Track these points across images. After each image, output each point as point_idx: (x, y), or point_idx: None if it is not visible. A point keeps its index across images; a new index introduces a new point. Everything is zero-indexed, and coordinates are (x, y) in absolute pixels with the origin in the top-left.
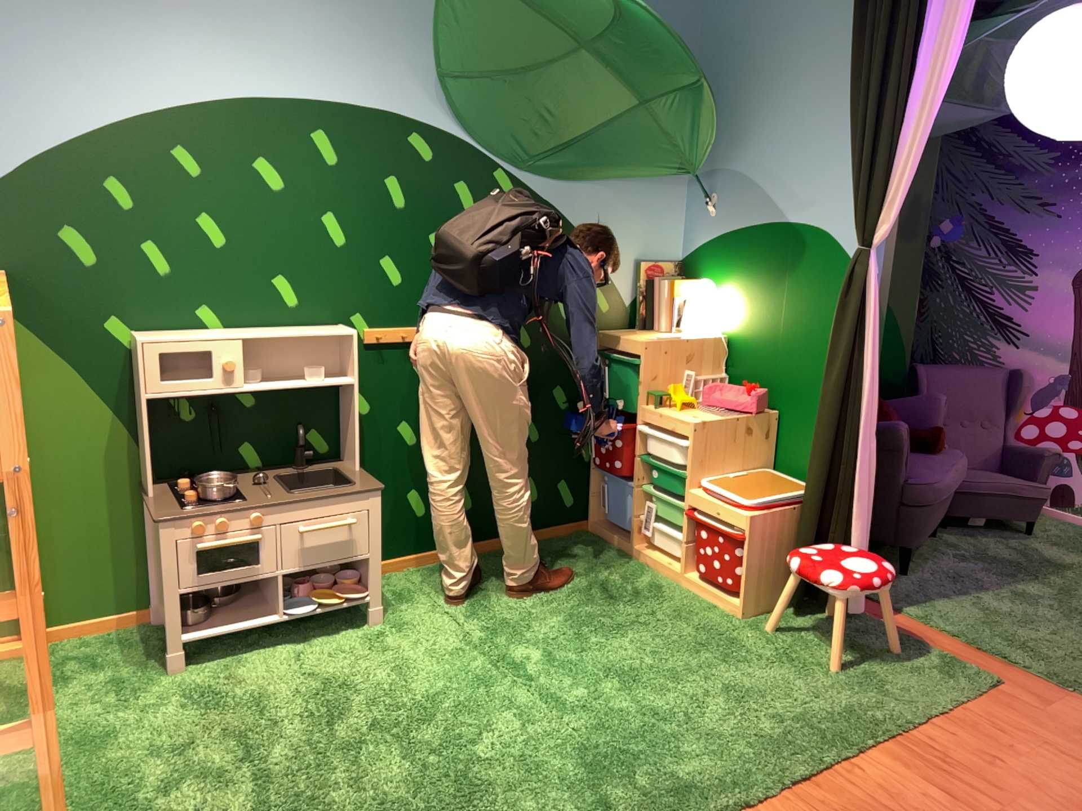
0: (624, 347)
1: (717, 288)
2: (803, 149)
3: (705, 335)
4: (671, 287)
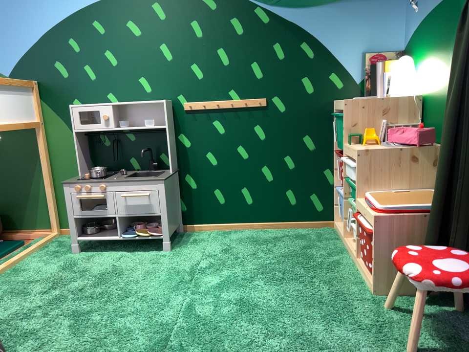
0: (340, 106)
1: (420, 60)
2: None
3: (405, 94)
4: (385, 65)
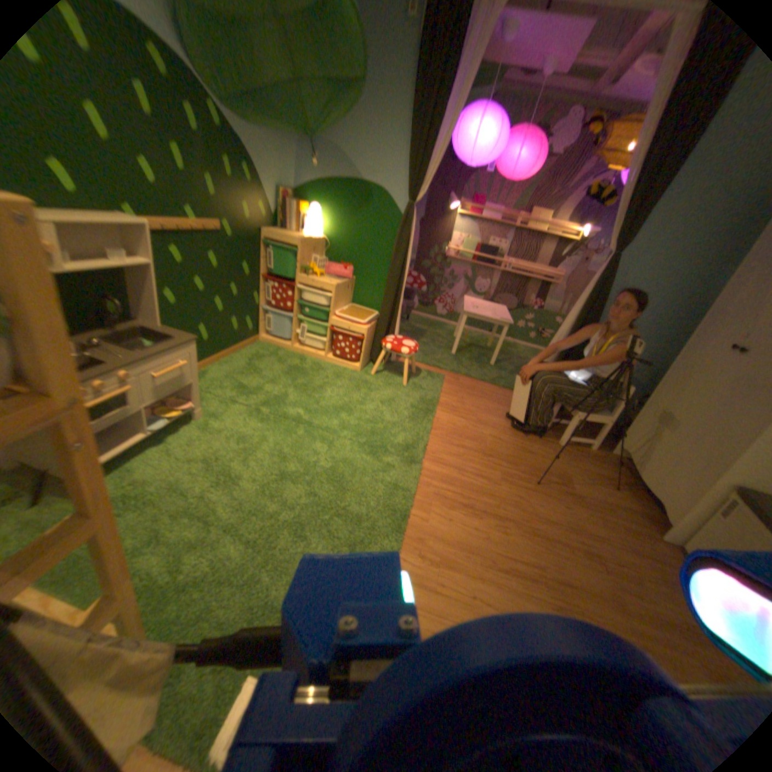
0: (283, 240)
1: (319, 209)
2: (377, 137)
3: (317, 235)
4: (297, 205)
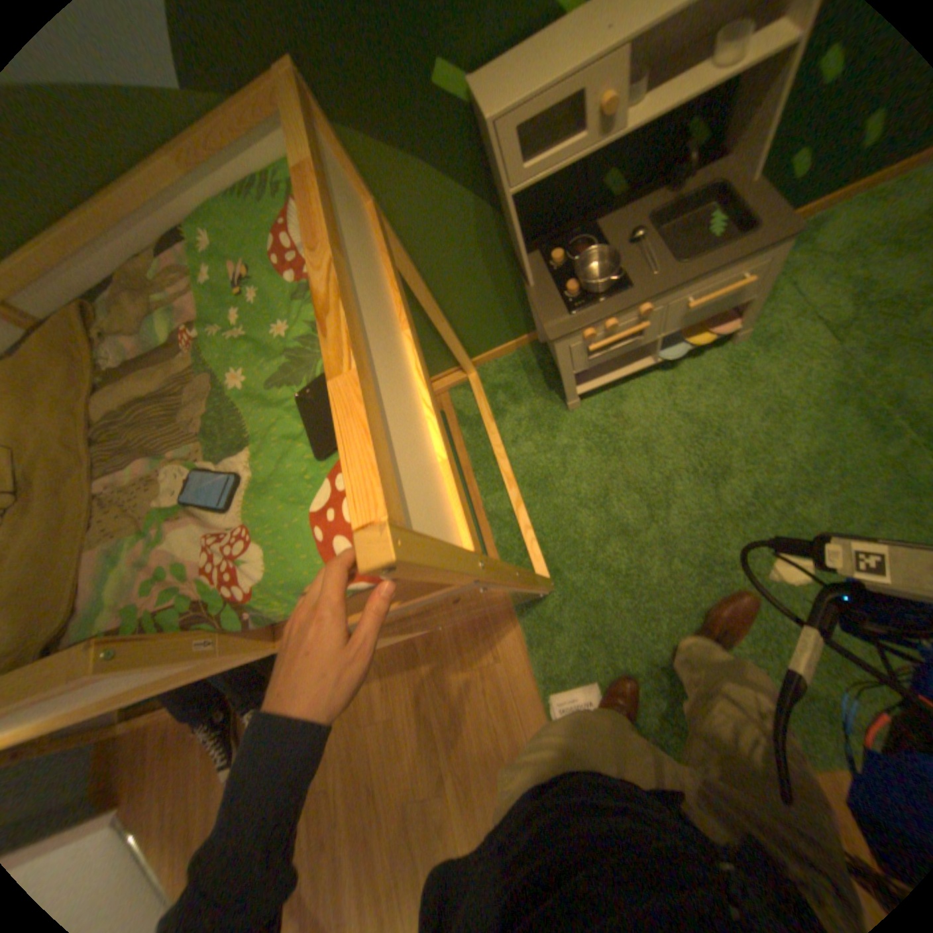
0: None
1: None
2: None
3: None
4: None
